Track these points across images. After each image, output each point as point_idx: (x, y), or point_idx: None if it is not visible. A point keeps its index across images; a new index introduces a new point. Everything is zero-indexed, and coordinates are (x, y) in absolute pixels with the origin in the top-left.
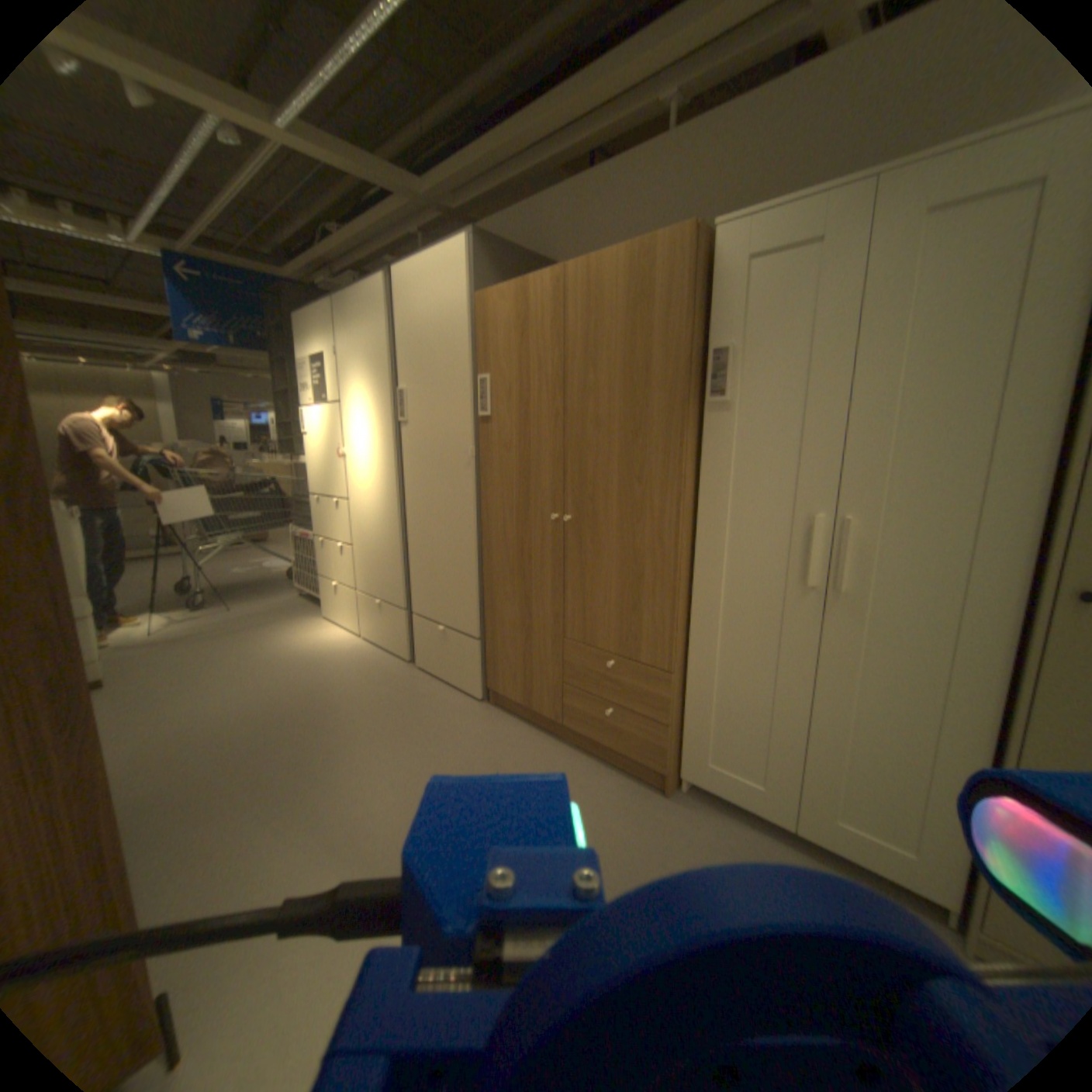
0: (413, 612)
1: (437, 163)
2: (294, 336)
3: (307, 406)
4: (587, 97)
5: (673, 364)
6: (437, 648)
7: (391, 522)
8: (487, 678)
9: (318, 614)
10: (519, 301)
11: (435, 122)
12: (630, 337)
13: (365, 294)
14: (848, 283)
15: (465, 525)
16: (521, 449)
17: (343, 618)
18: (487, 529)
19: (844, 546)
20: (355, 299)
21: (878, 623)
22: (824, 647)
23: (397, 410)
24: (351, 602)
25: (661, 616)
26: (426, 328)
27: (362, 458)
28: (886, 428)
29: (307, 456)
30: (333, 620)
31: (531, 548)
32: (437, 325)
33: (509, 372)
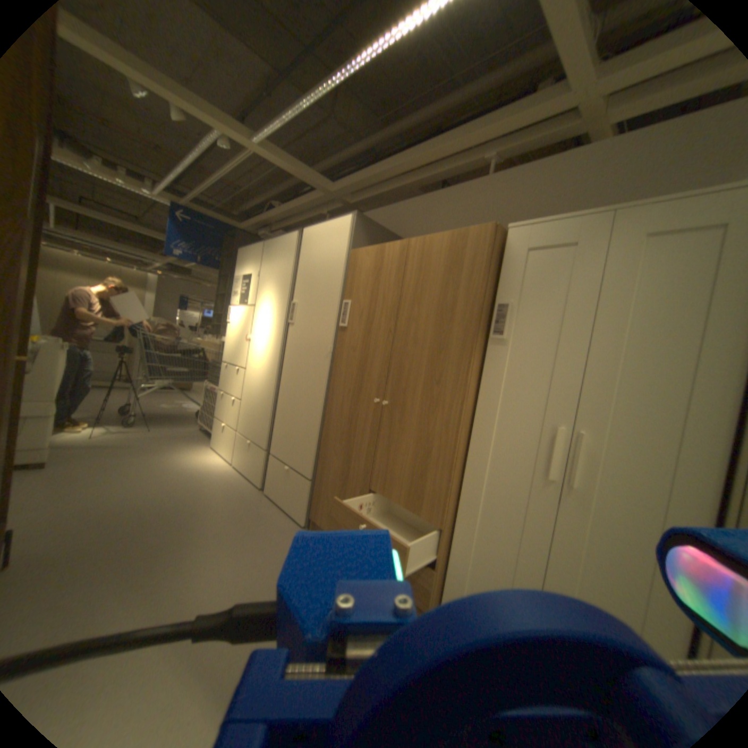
0: (271, 454)
1: (345, 176)
2: (238, 263)
3: (235, 306)
4: (440, 151)
5: (470, 310)
6: (281, 483)
7: (269, 388)
8: (311, 511)
9: (208, 445)
10: (378, 258)
11: (350, 156)
12: (444, 289)
13: (285, 243)
14: (592, 273)
15: (317, 398)
16: (363, 352)
17: (223, 450)
18: (331, 402)
19: (578, 453)
20: (278, 245)
21: (601, 518)
22: (558, 530)
23: (289, 315)
24: (231, 439)
25: (440, 485)
26: (318, 267)
27: (261, 343)
28: (613, 372)
29: (228, 338)
30: (217, 450)
31: (358, 420)
32: (325, 266)
33: (364, 301)
